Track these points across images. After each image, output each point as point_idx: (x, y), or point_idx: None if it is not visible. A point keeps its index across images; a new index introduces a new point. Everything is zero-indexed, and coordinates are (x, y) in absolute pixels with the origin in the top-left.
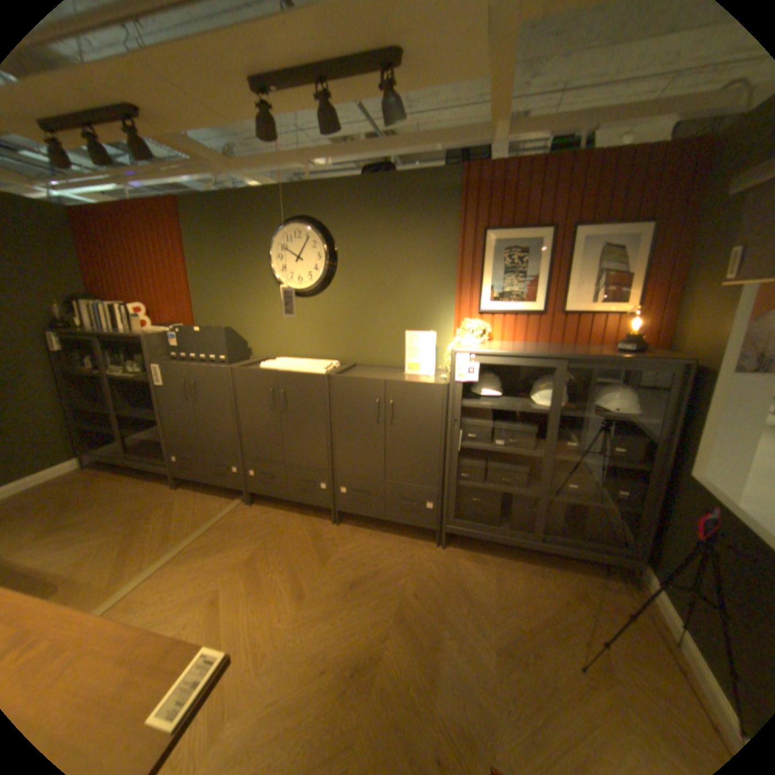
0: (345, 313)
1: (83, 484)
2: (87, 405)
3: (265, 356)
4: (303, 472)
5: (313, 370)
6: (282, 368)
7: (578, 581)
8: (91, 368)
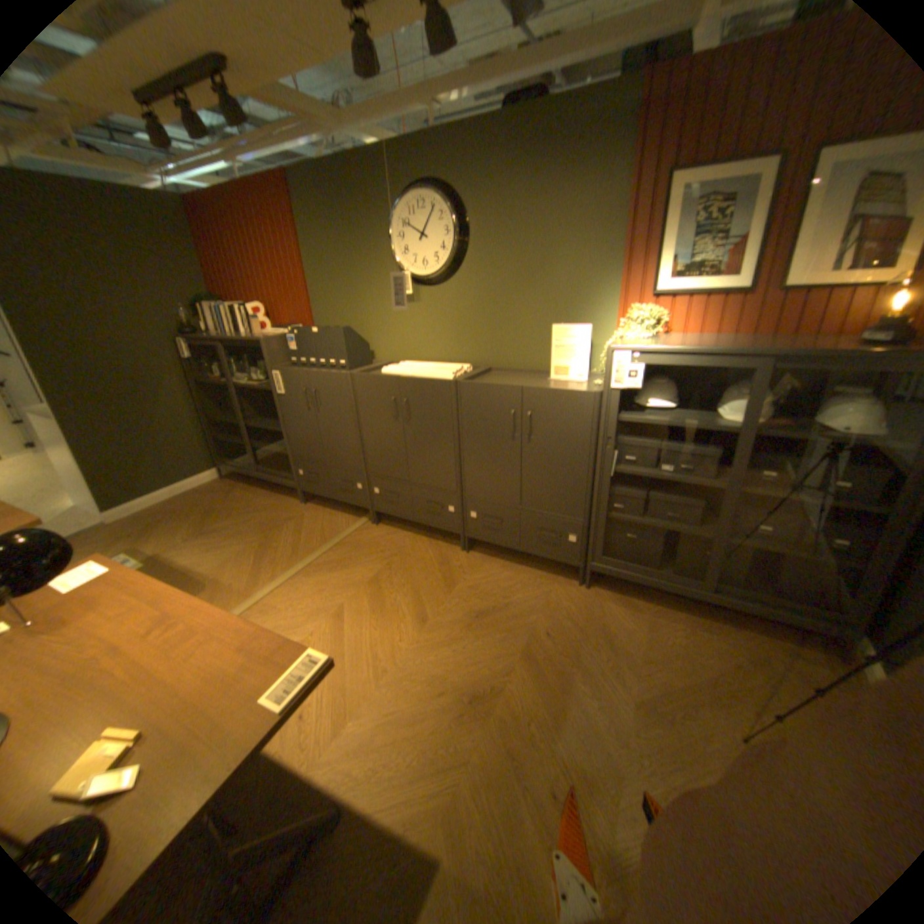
0: (479, 304)
1: (224, 493)
2: (220, 414)
3: (389, 360)
4: (431, 493)
5: (439, 376)
6: (405, 374)
7: (759, 644)
8: (220, 375)
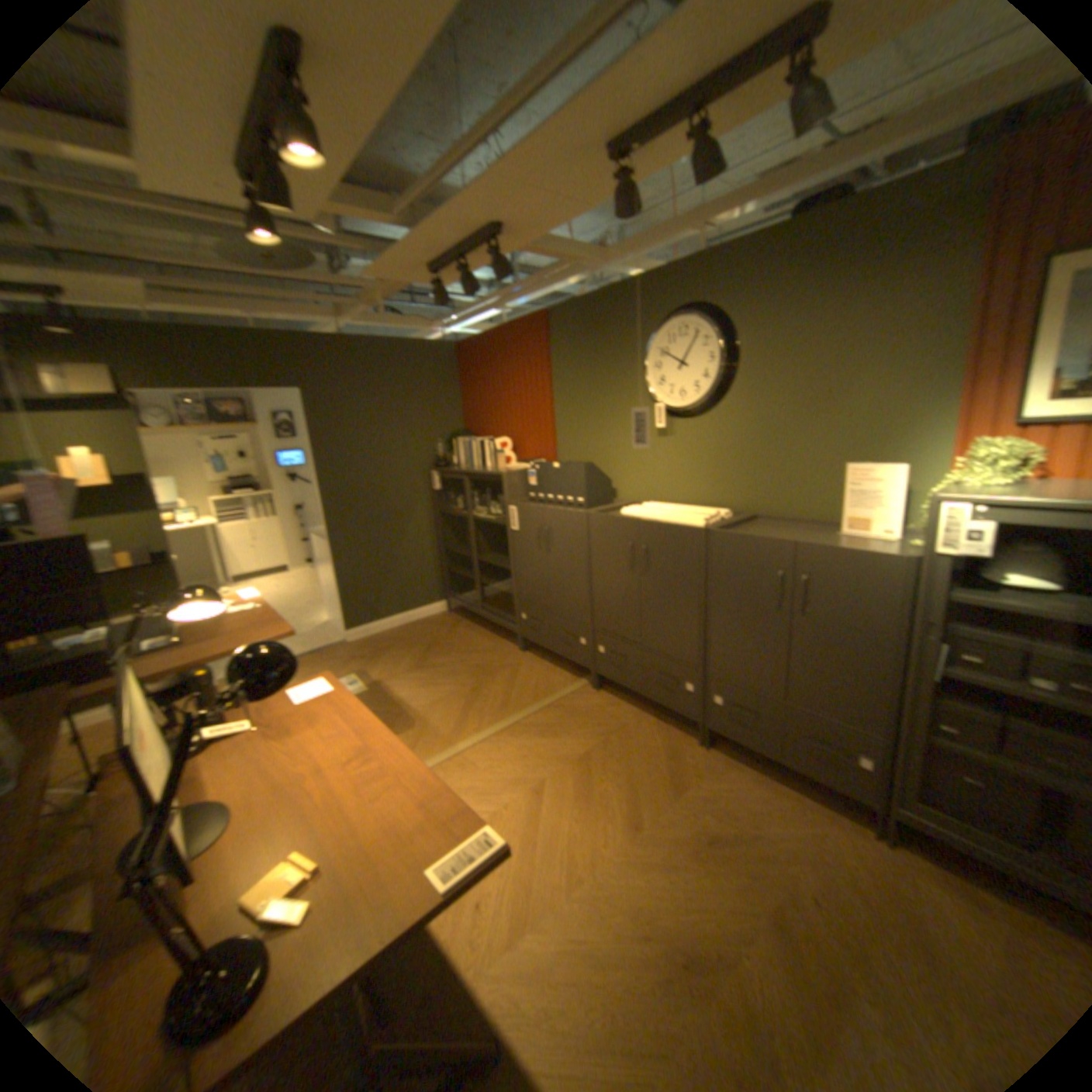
0: (746, 437)
1: (447, 628)
2: (456, 546)
3: (631, 500)
4: (664, 662)
5: (687, 521)
6: (646, 517)
7: None
8: (462, 508)
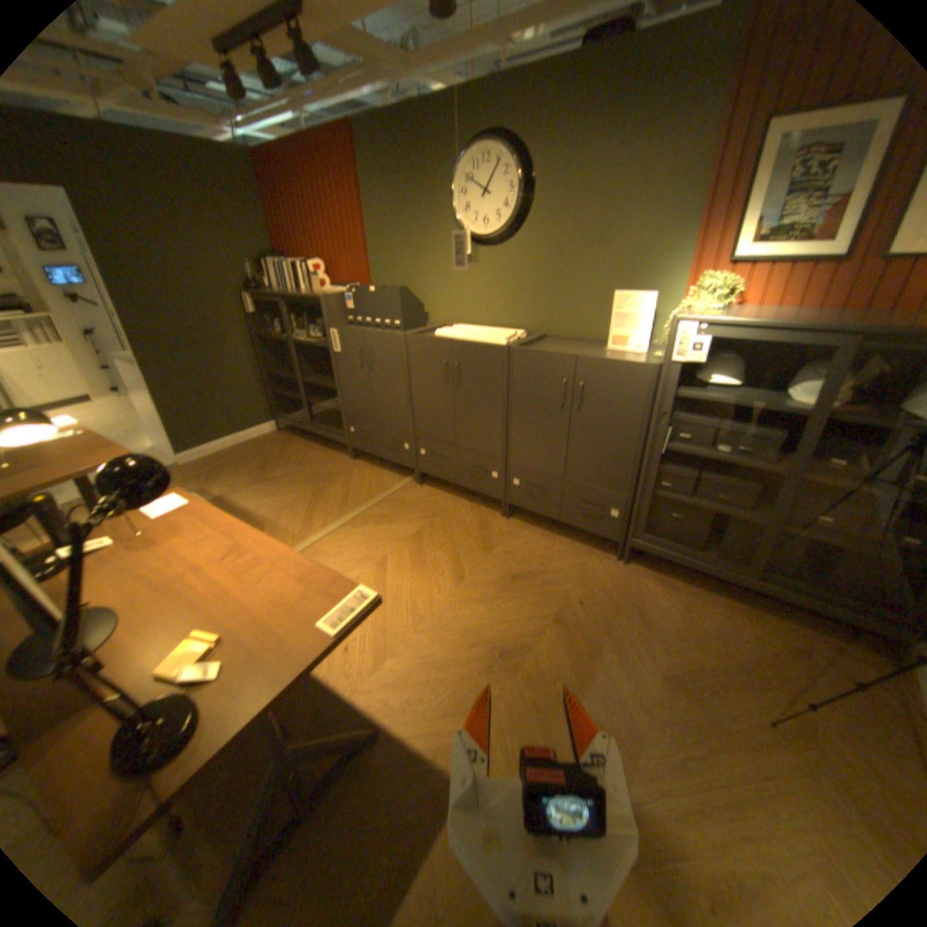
0: (538, 267)
1: (280, 446)
2: (279, 370)
3: (442, 323)
4: (475, 458)
5: (492, 341)
6: (457, 338)
7: (802, 635)
8: (280, 332)
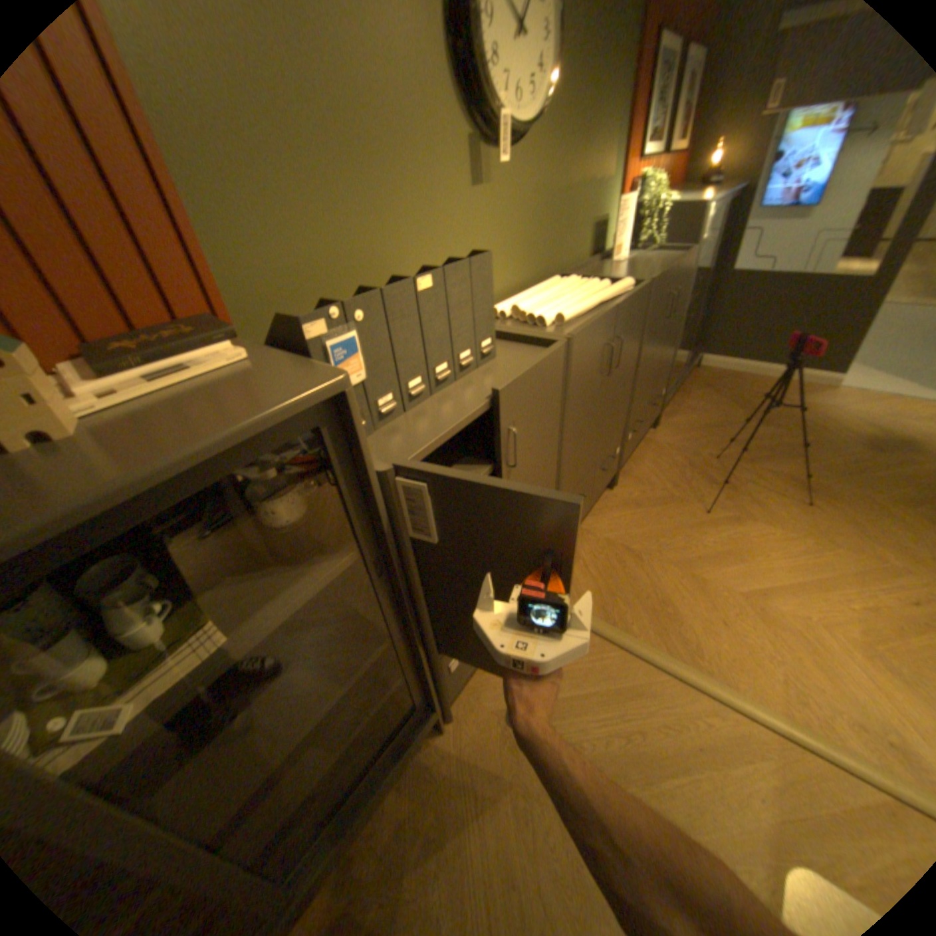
0: (550, 179)
1: None
2: None
3: None
4: (608, 451)
5: (622, 285)
6: (592, 303)
7: (691, 383)
8: None
